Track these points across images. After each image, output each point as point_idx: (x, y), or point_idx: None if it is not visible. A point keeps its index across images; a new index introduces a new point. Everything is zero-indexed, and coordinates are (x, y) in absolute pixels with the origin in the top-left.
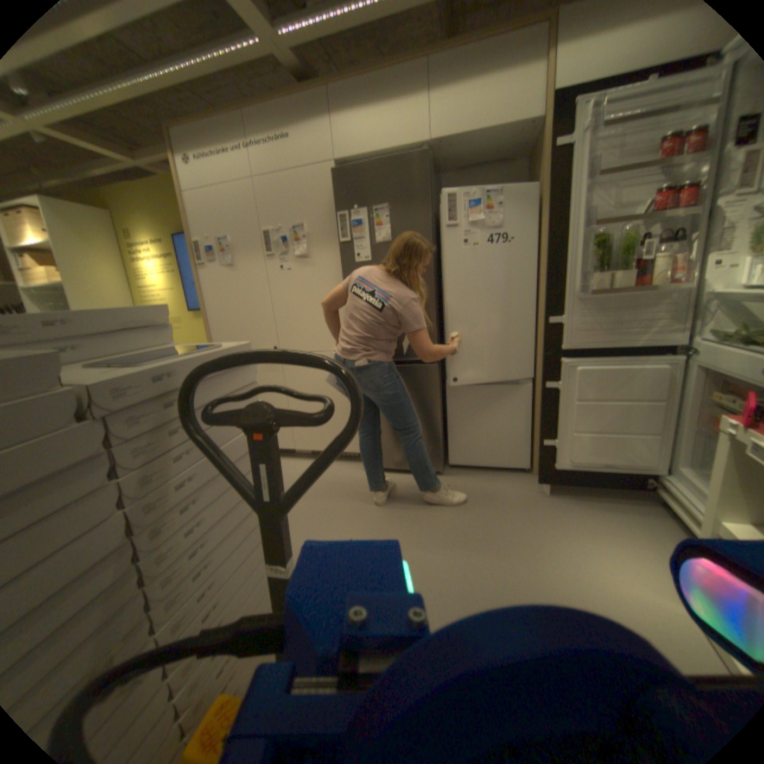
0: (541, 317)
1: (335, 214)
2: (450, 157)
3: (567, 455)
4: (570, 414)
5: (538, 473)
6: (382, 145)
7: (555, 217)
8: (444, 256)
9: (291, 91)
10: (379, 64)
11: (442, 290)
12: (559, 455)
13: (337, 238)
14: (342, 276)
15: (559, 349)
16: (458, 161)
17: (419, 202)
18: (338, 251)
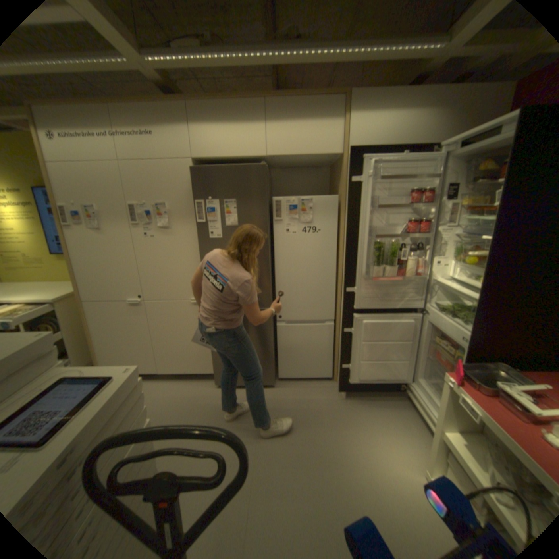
0: (340, 282)
1: (194, 201)
2: (279, 164)
3: (356, 375)
4: (358, 349)
5: (338, 386)
6: (231, 154)
7: (351, 226)
8: (276, 237)
9: (156, 99)
10: (229, 96)
11: (274, 259)
12: (351, 375)
13: (194, 217)
14: (198, 245)
15: (352, 308)
16: (284, 165)
17: (259, 201)
18: (195, 226)
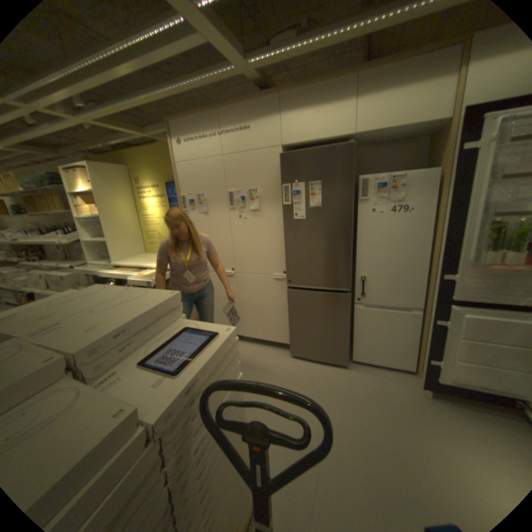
0: (435, 267)
1: (281, 185)
2: (368, 140)
3: (450, 376)
4: (456, 347)
5: (425, 383)
6: (318, 136)
7: (458, 203)
8: (360, 218)
9: (254, 97)
10: (320, 78)
11: (357, 240)
12: (443, 374)
13: (281, 200)
14: (282, 226)
15: (451, 299)
16: (374, 141)
17: (345, 180)
18: (281, 208)
